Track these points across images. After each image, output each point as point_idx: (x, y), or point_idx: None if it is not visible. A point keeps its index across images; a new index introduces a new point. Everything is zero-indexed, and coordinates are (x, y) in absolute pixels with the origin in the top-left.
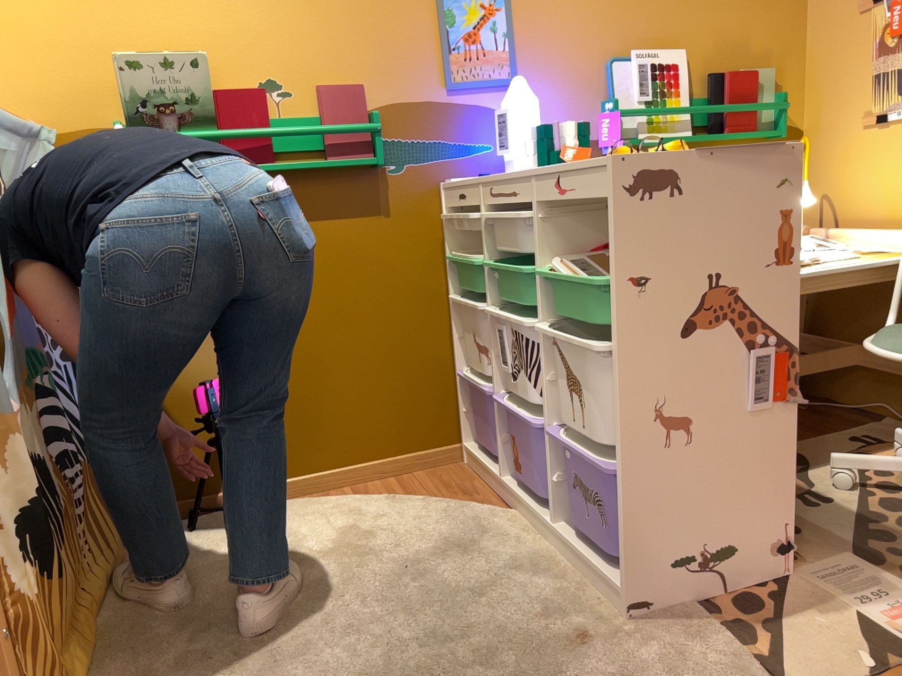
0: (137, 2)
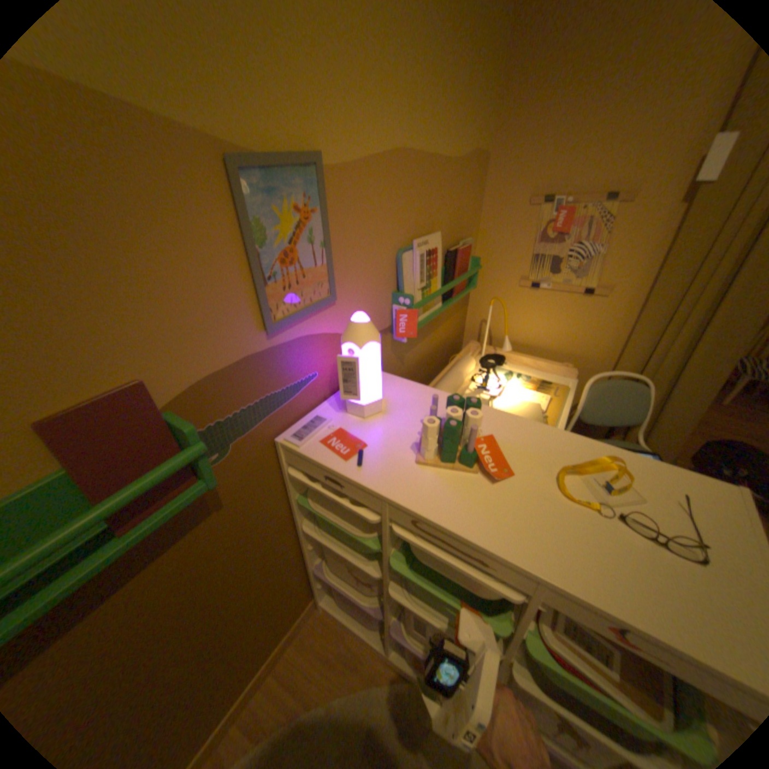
0: None
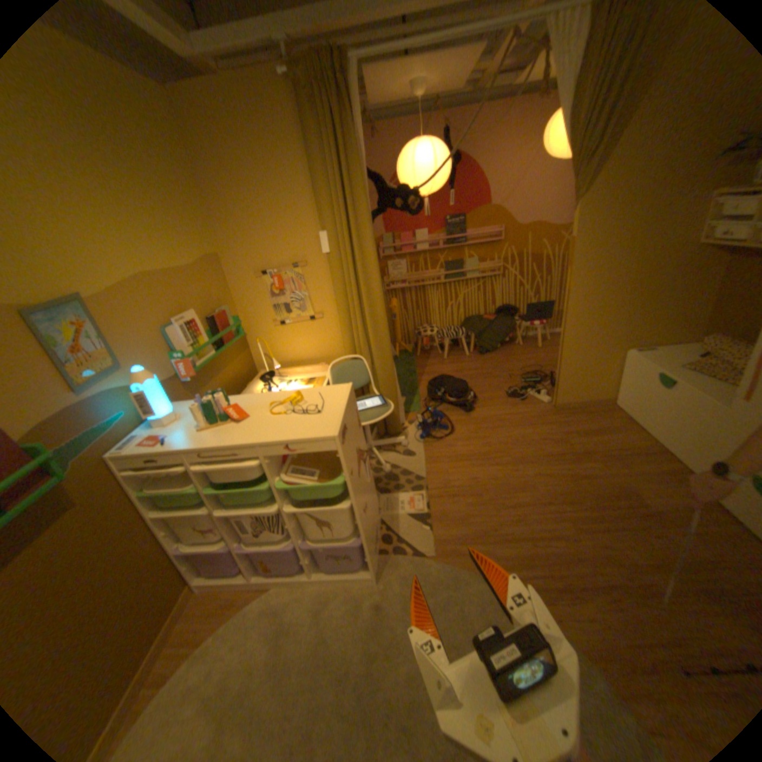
0: None
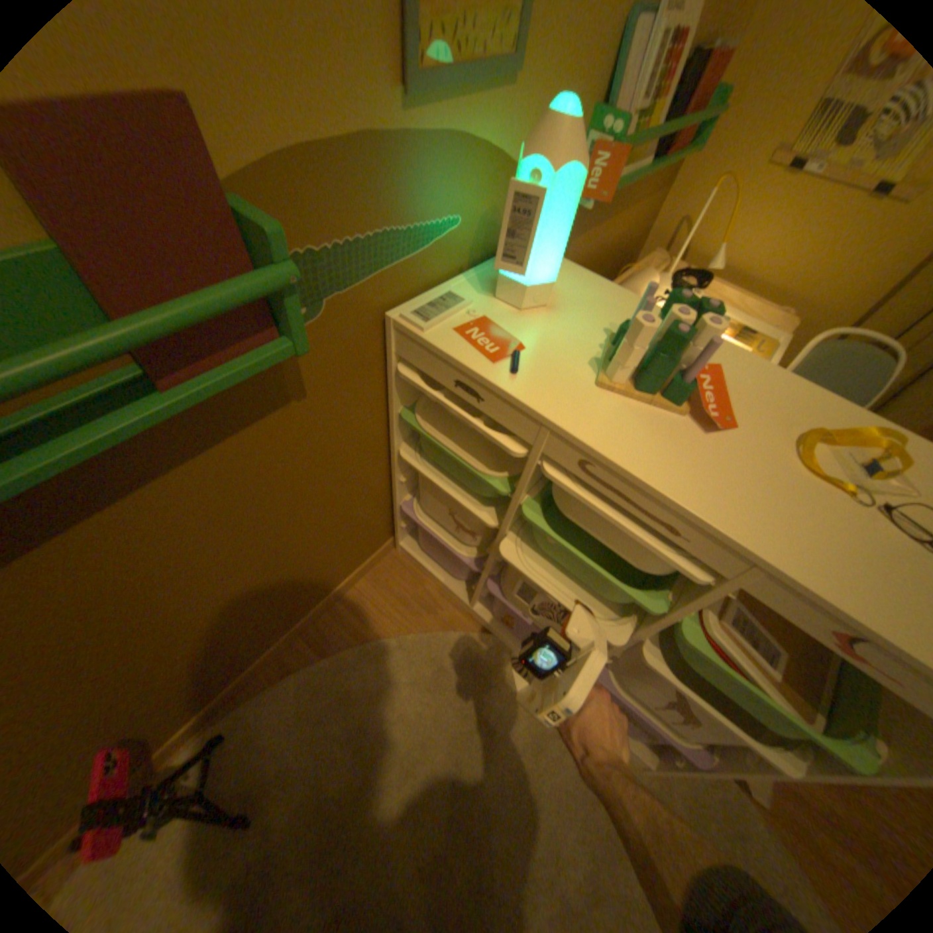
0: None
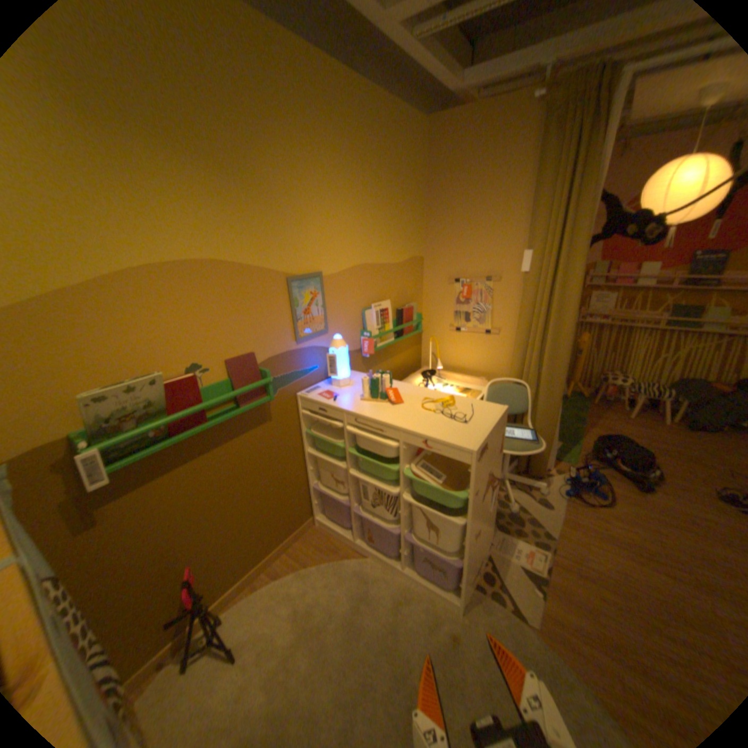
0: (73, 331)
